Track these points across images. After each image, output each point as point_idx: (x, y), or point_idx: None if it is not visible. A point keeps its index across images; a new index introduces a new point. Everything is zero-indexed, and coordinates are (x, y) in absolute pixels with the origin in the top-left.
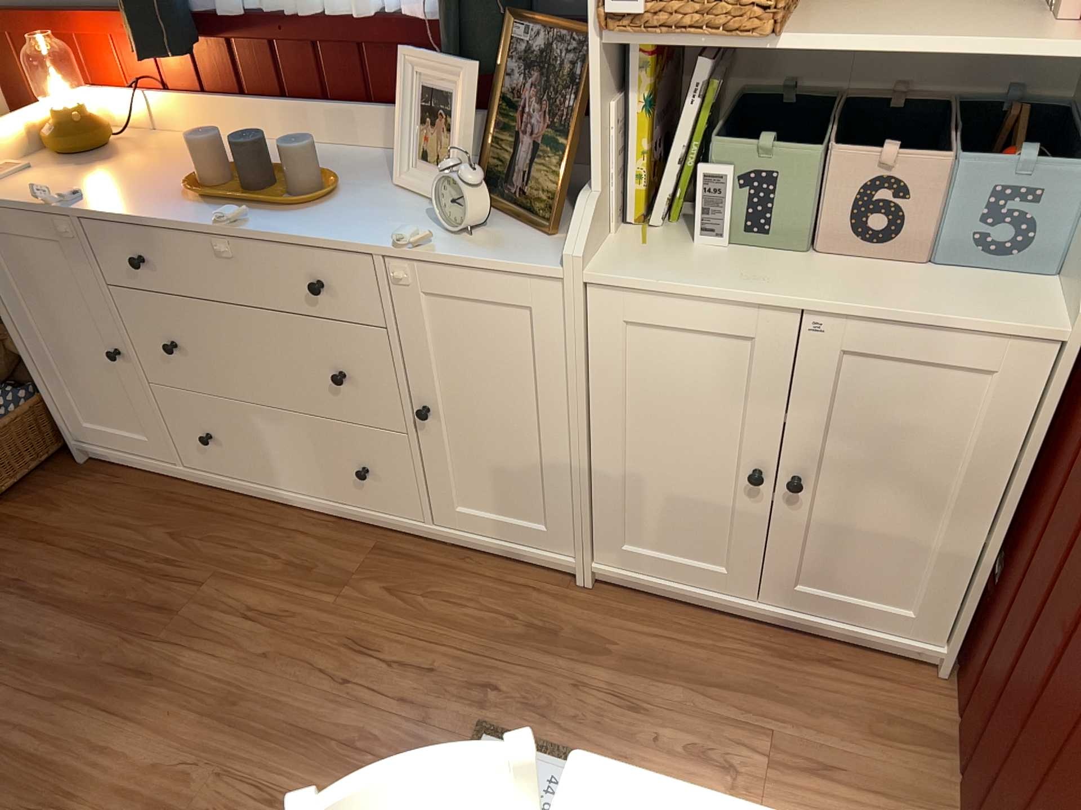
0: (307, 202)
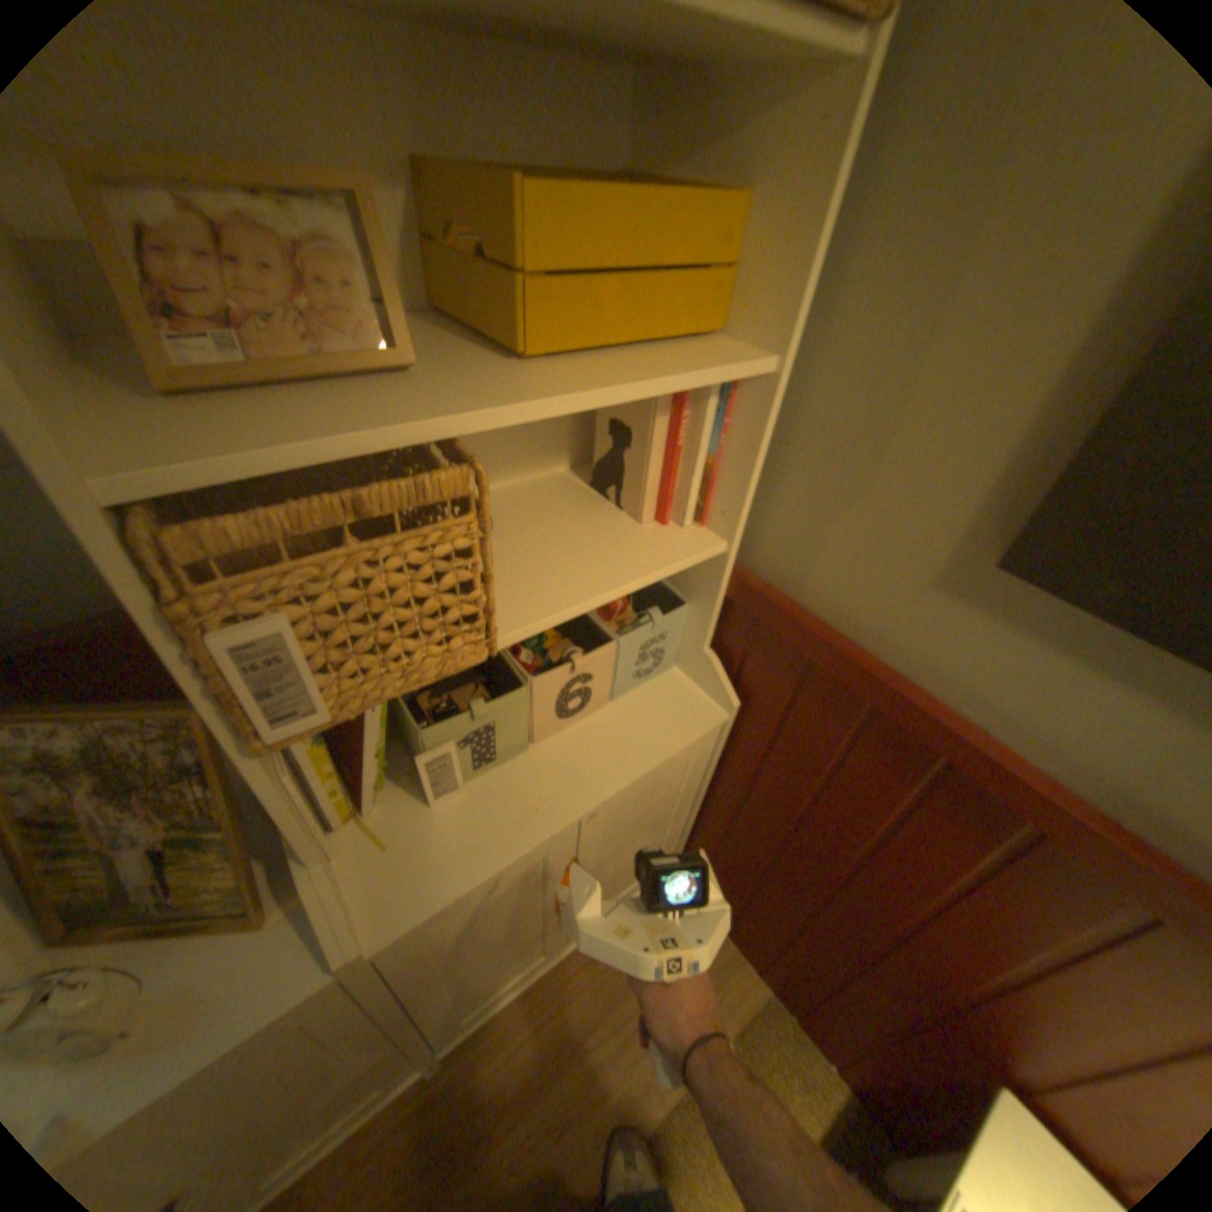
0: None
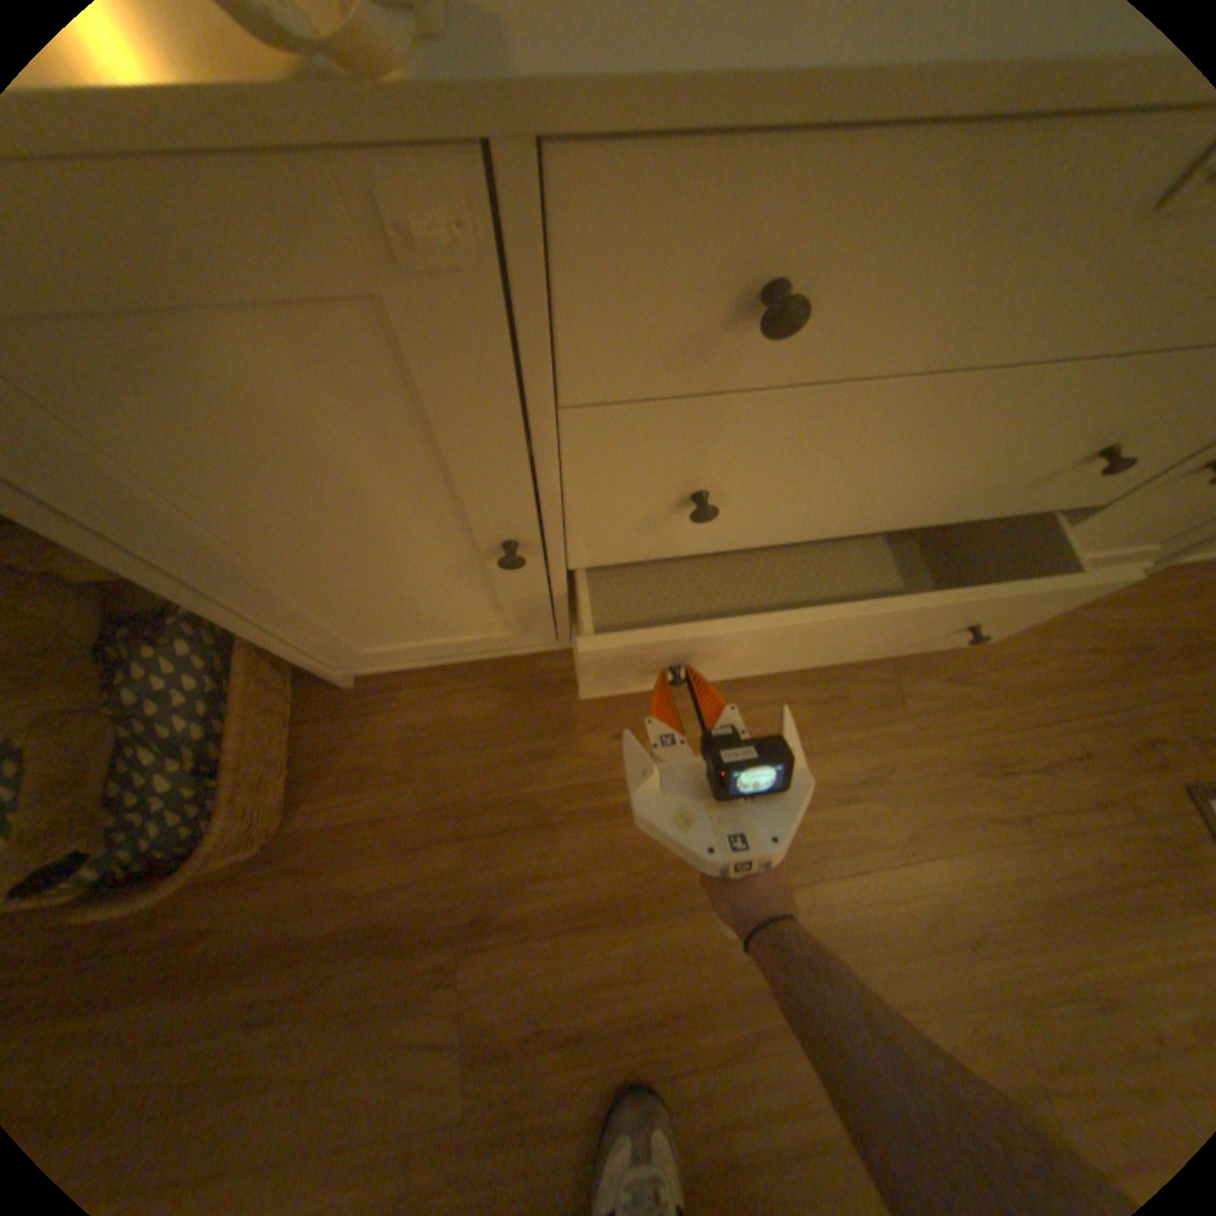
0: None
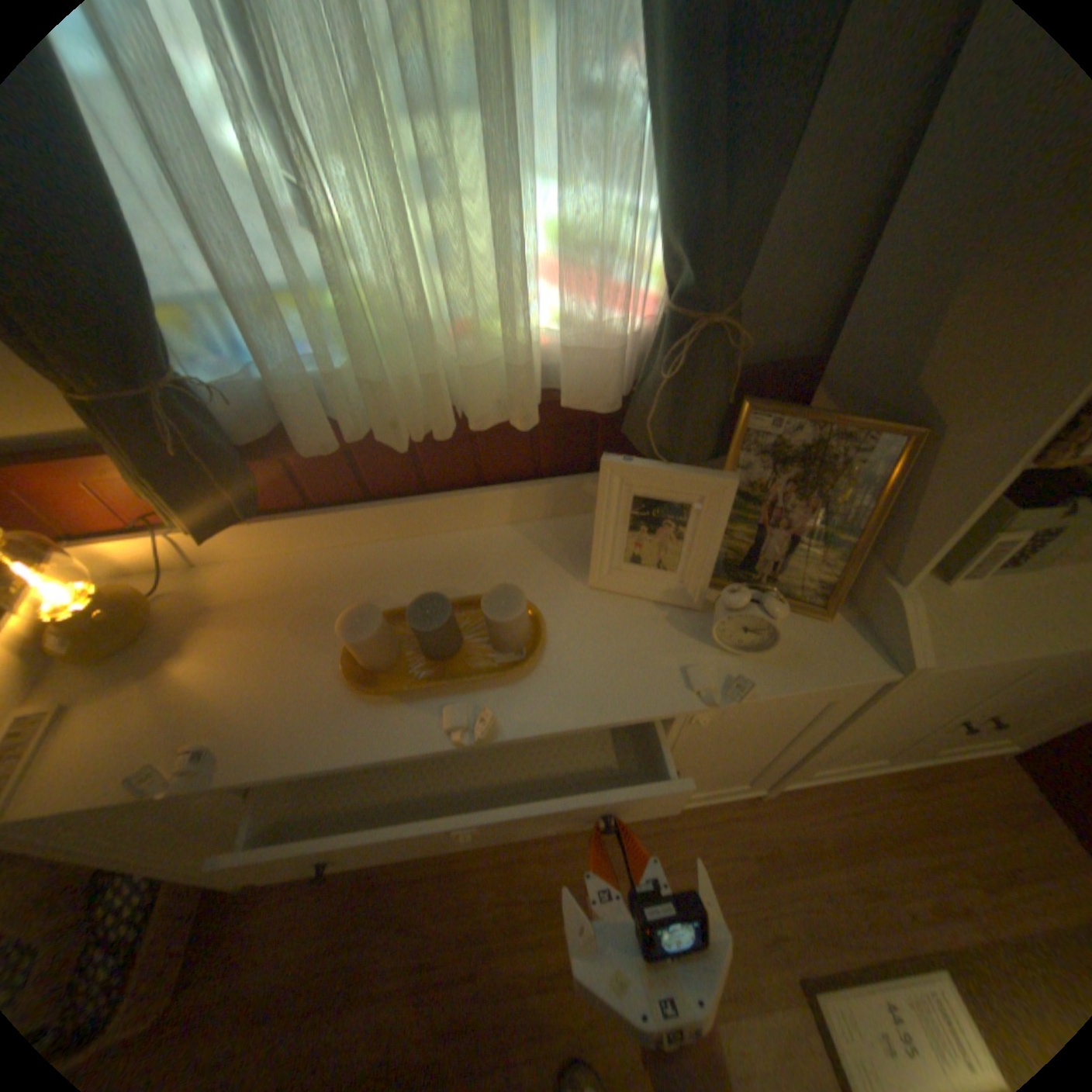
0: (535, 662)
